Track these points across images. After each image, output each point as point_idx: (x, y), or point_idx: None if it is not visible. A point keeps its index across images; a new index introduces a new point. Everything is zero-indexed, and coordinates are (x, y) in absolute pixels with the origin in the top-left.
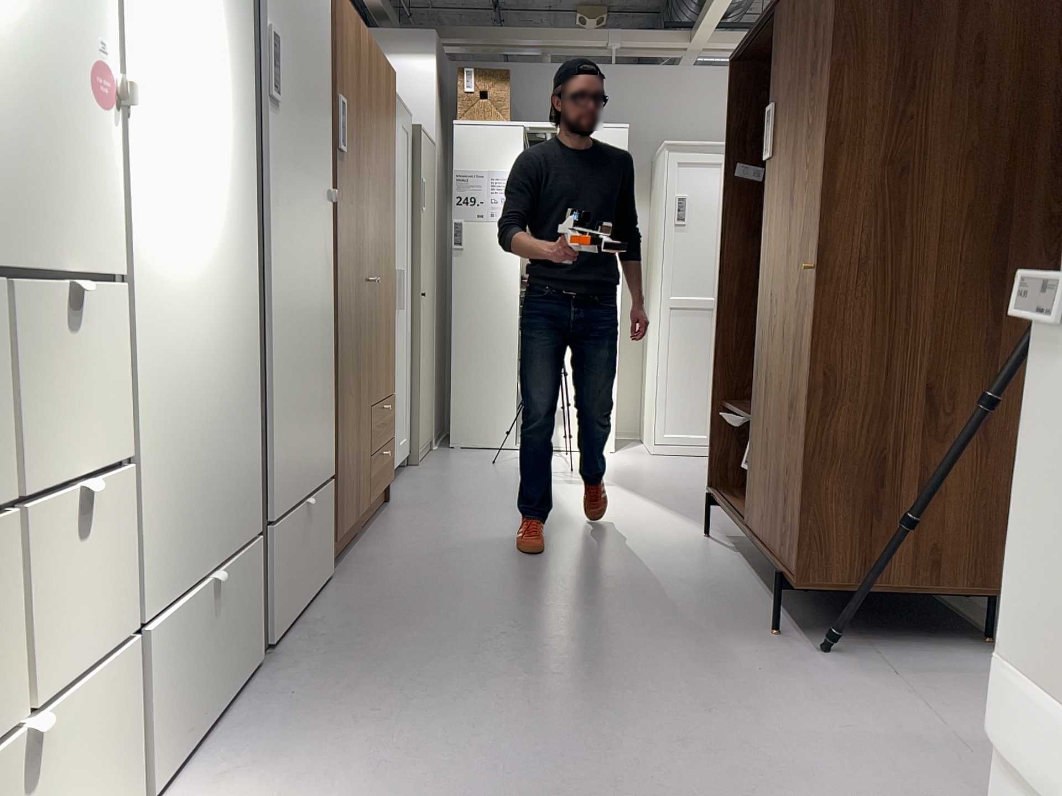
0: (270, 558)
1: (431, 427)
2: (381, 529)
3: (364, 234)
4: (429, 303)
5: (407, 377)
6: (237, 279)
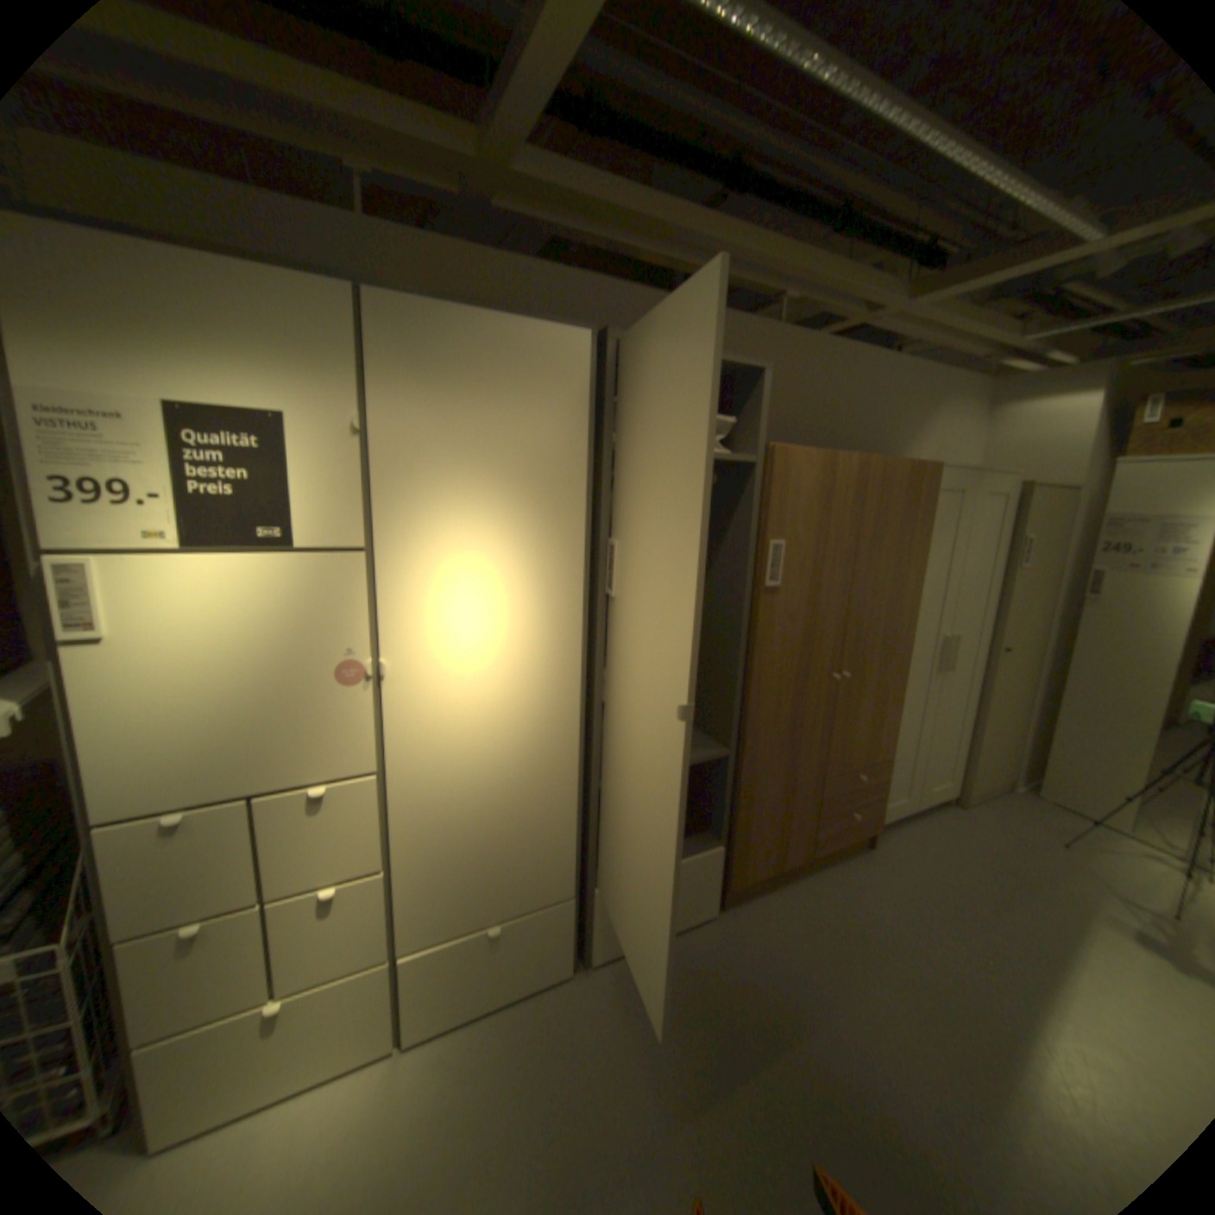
0: (595, 910)
1: (1012, 773)
2: (824, 884)
3: (825, 641)
4: (1028, 656)
5: (967, 729)
6: (550, 737)
